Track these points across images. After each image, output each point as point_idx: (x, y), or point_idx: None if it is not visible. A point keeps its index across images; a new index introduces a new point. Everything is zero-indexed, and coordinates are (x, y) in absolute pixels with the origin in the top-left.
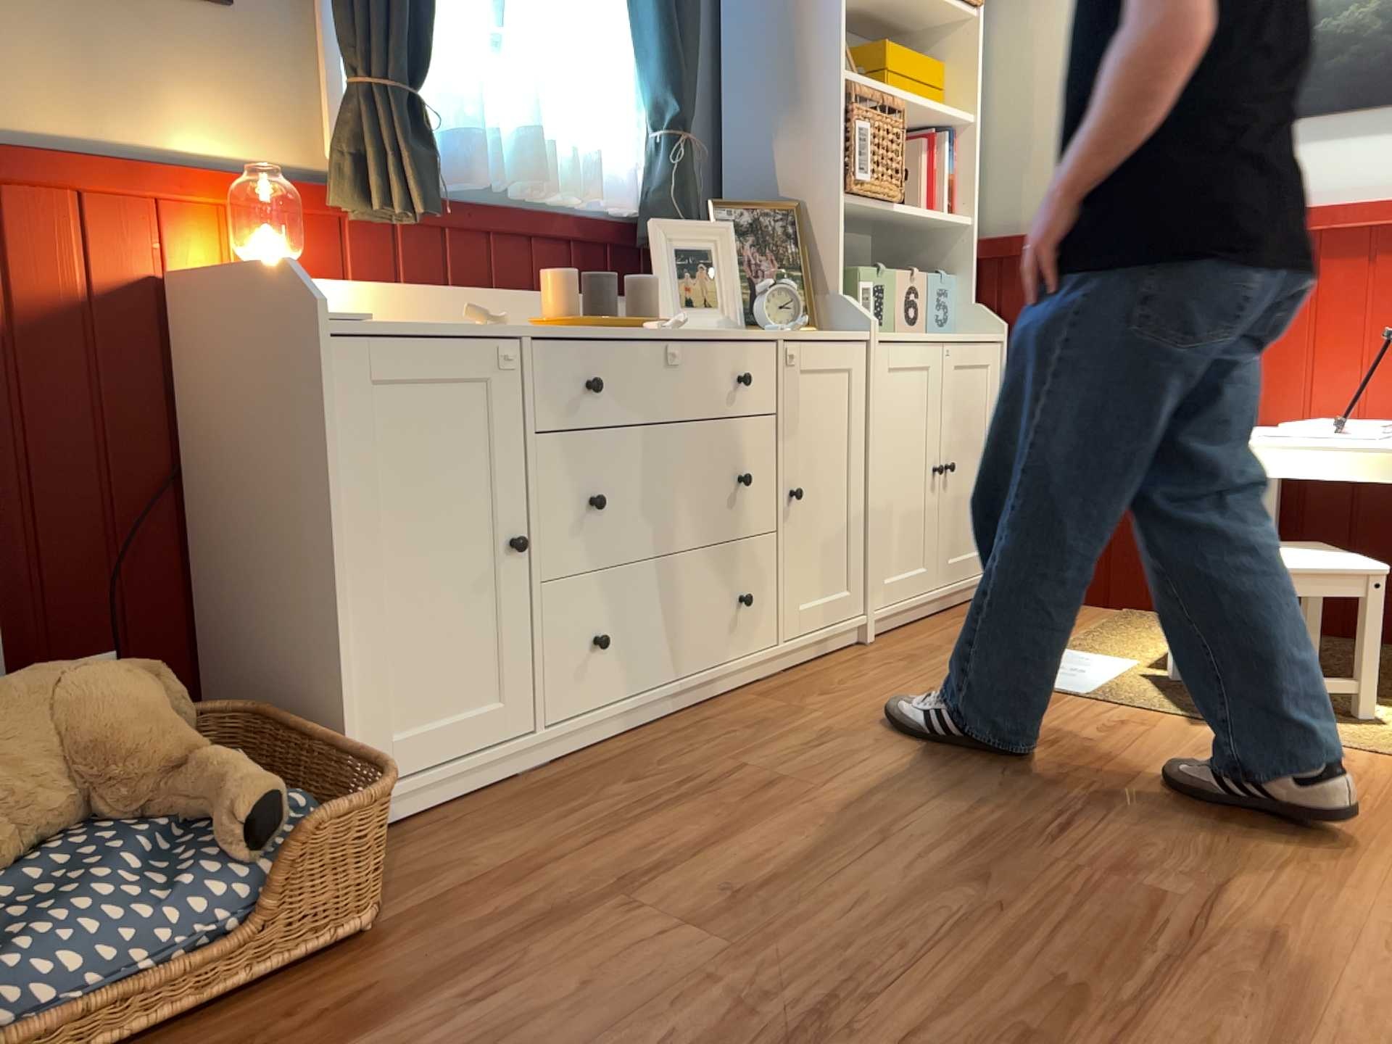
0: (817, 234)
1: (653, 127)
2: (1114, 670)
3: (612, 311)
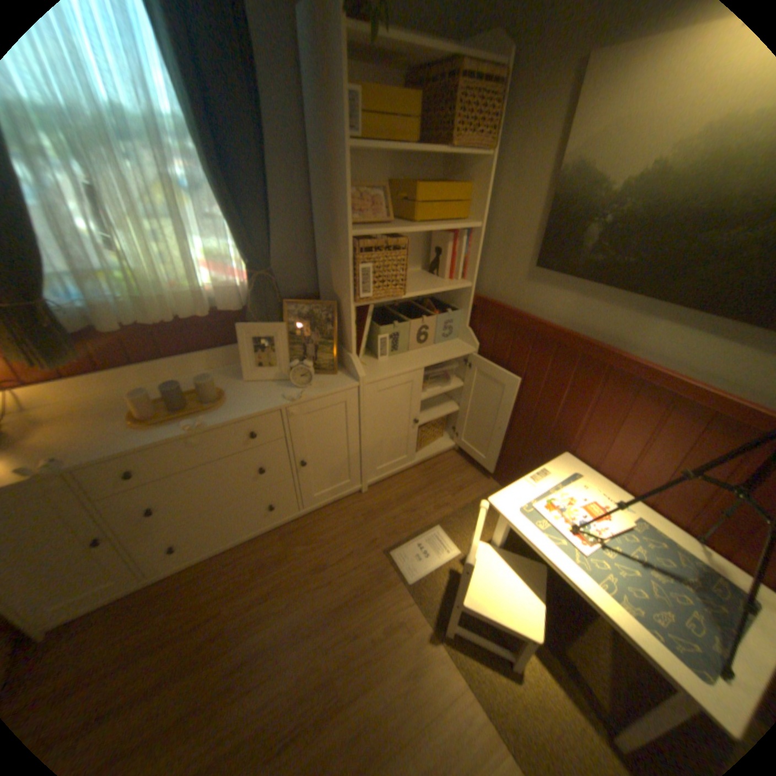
0: (345, 320)
1: (245, 264)
2: (442, 561)
3: (179, 404)
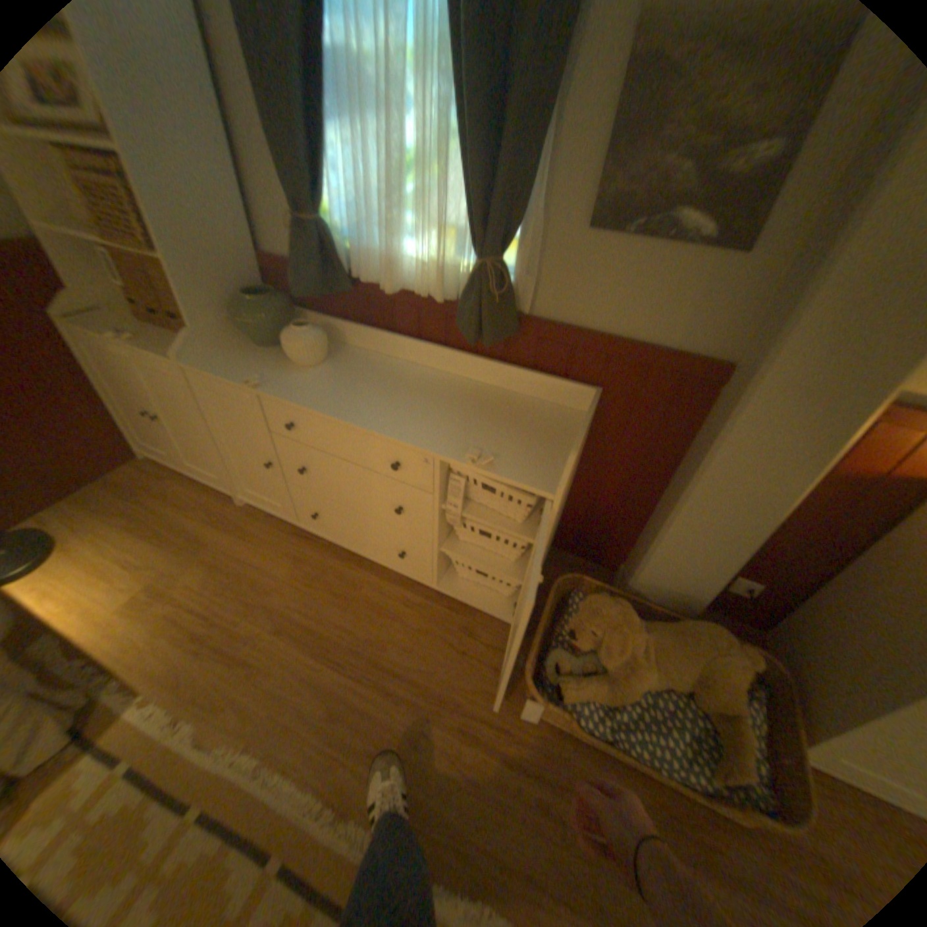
0: None
1: None
2: None
3: None
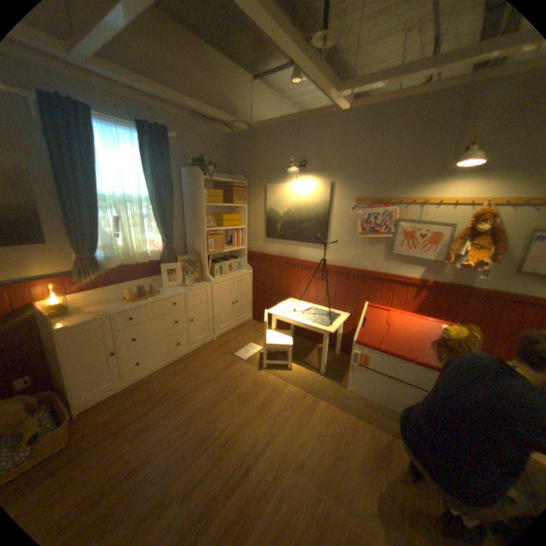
0: (202, 261)
1: (162, 243)
2: (255, 351)
3: (143, 294)
